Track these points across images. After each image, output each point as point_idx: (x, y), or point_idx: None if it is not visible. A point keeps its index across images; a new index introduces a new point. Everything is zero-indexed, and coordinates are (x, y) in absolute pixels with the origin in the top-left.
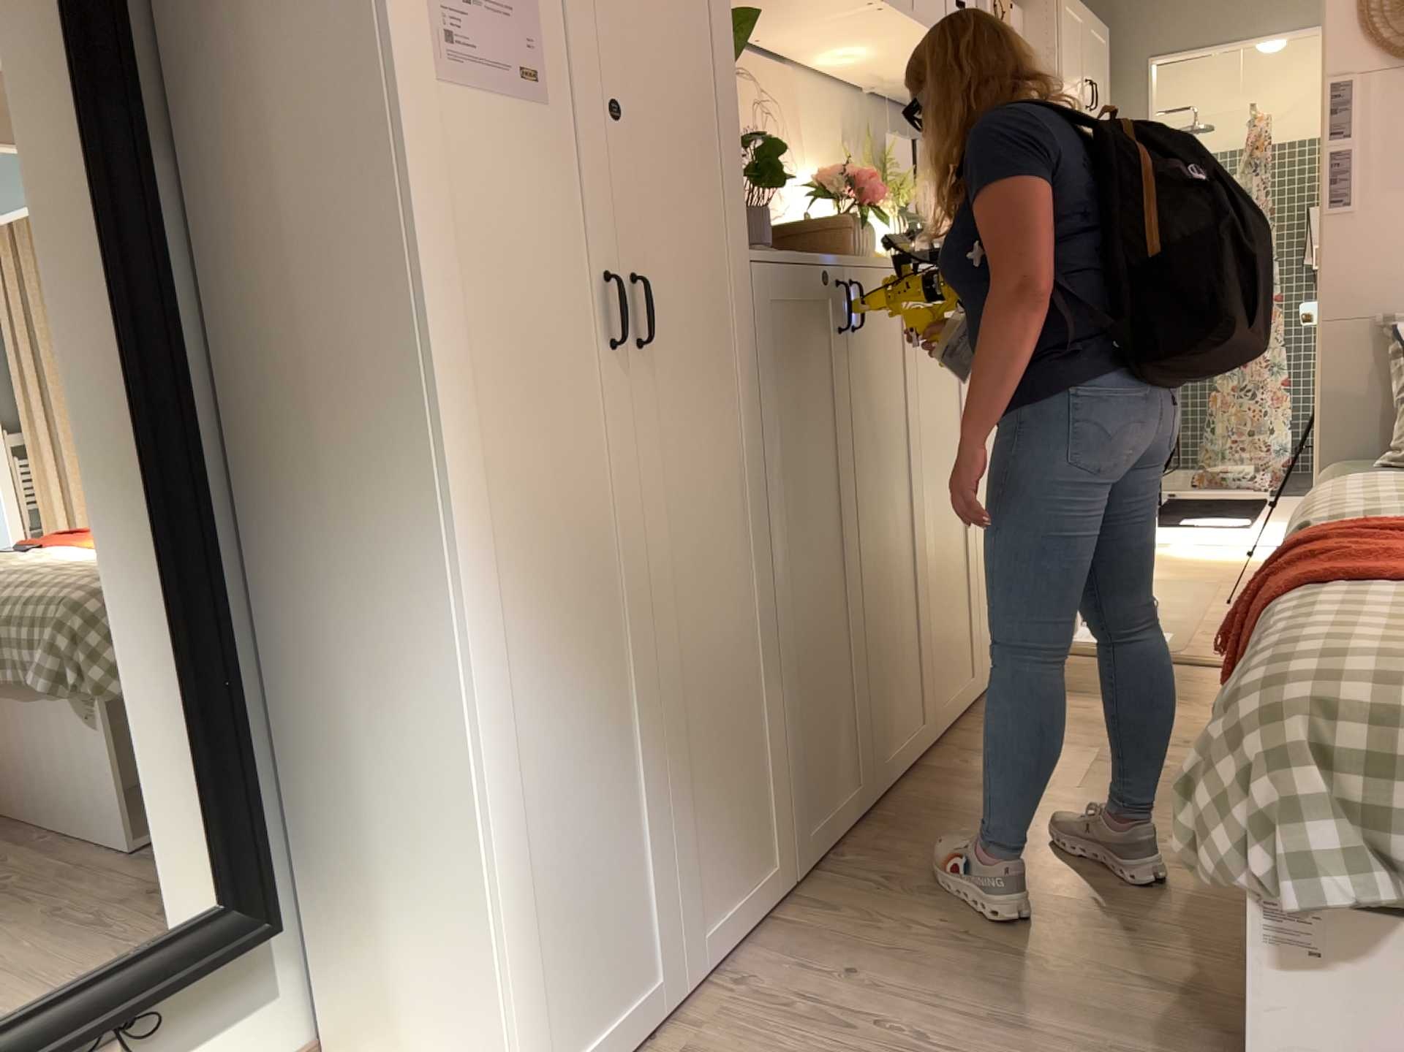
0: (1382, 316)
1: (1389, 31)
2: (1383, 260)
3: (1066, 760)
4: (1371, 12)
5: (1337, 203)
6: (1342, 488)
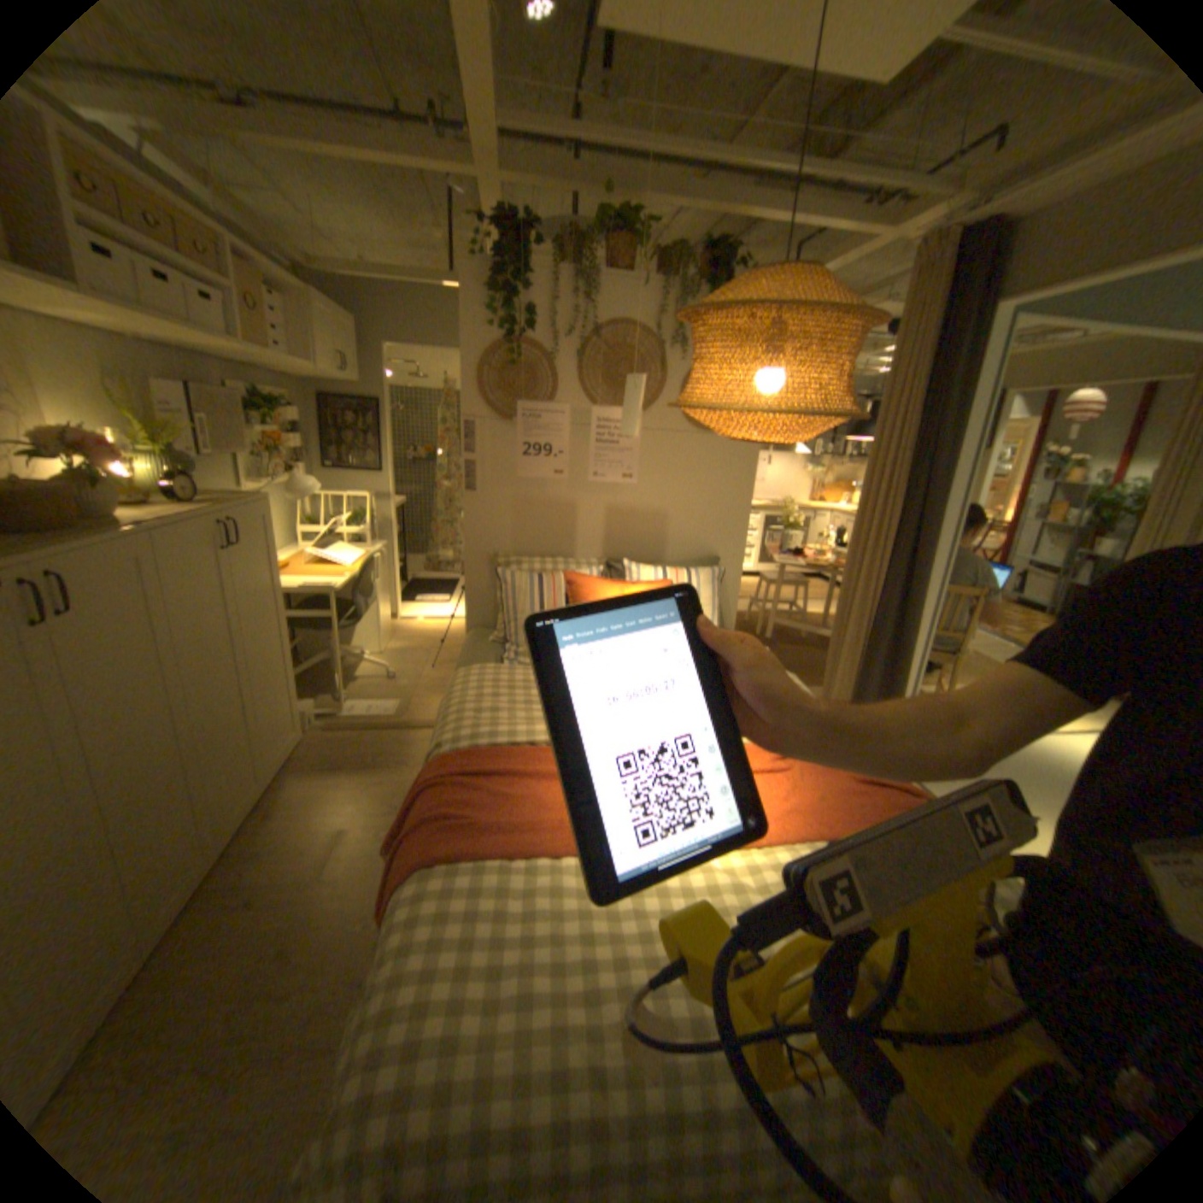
0: (498, 552)
1: (499, 396)
2: (498, 522)
3: (317, 851)
4: (490, 382)
5: (475, 488)
6: (470, 687)
